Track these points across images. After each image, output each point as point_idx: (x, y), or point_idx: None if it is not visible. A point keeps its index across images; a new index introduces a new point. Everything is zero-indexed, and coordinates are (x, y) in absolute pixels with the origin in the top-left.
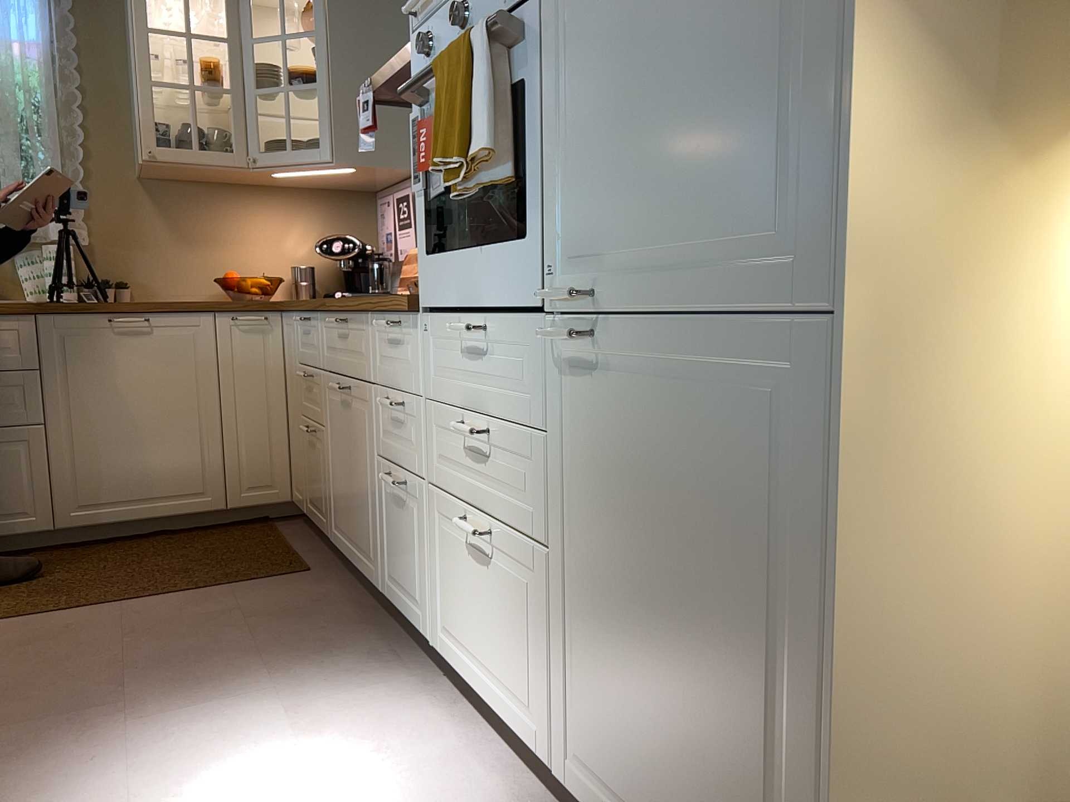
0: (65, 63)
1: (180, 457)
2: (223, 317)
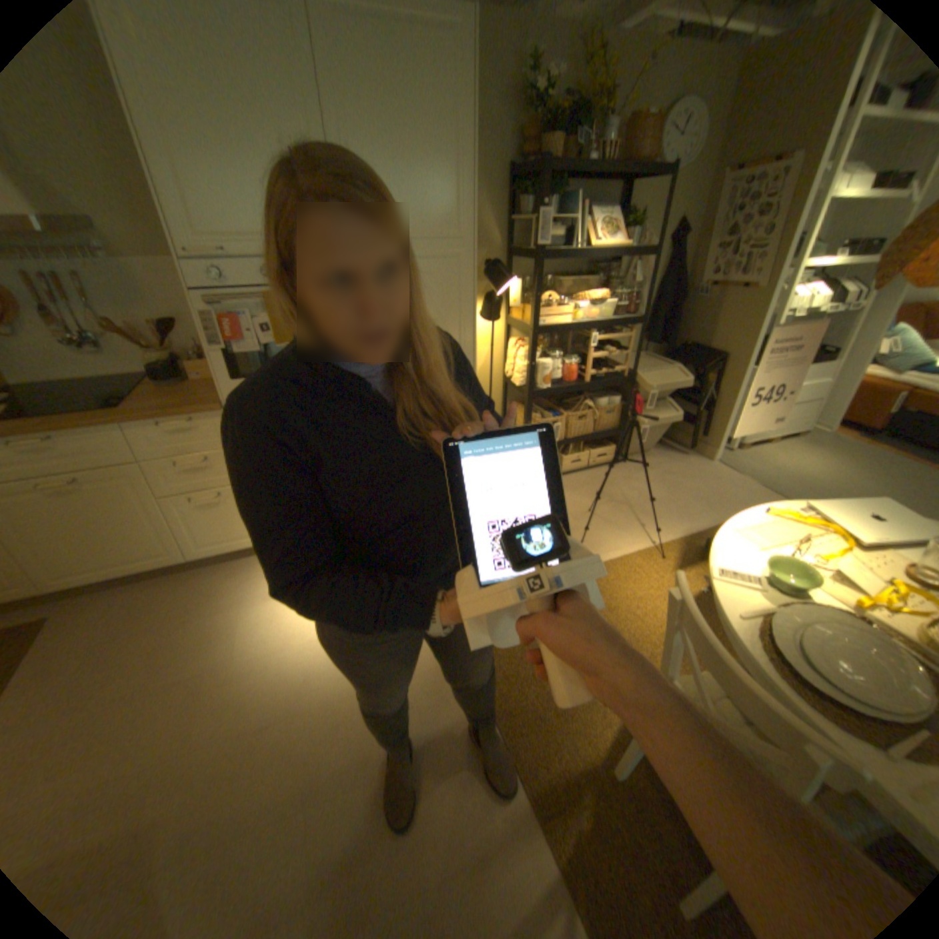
0: None
1: None
2: None
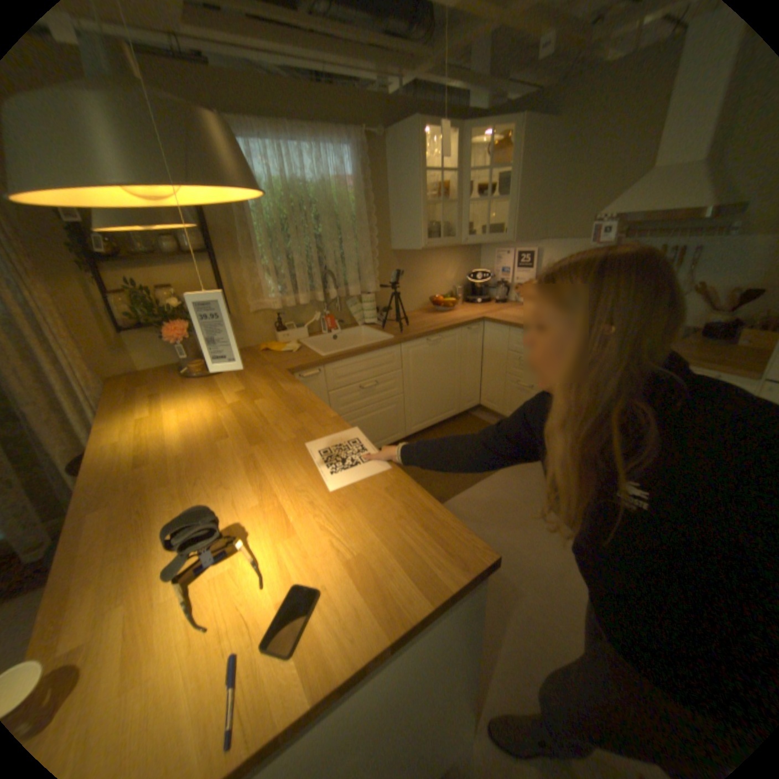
0: (364, 190)
1: (446, 397)
2: (464, 329)
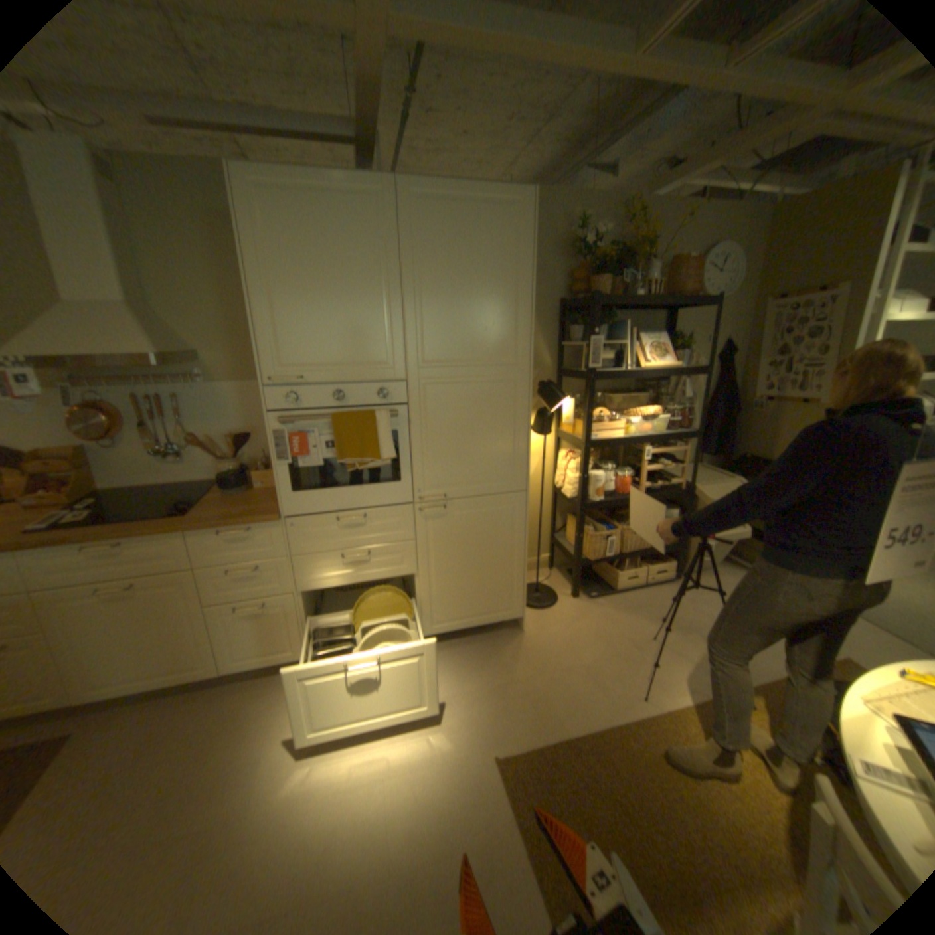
0: None
1: None
2: None
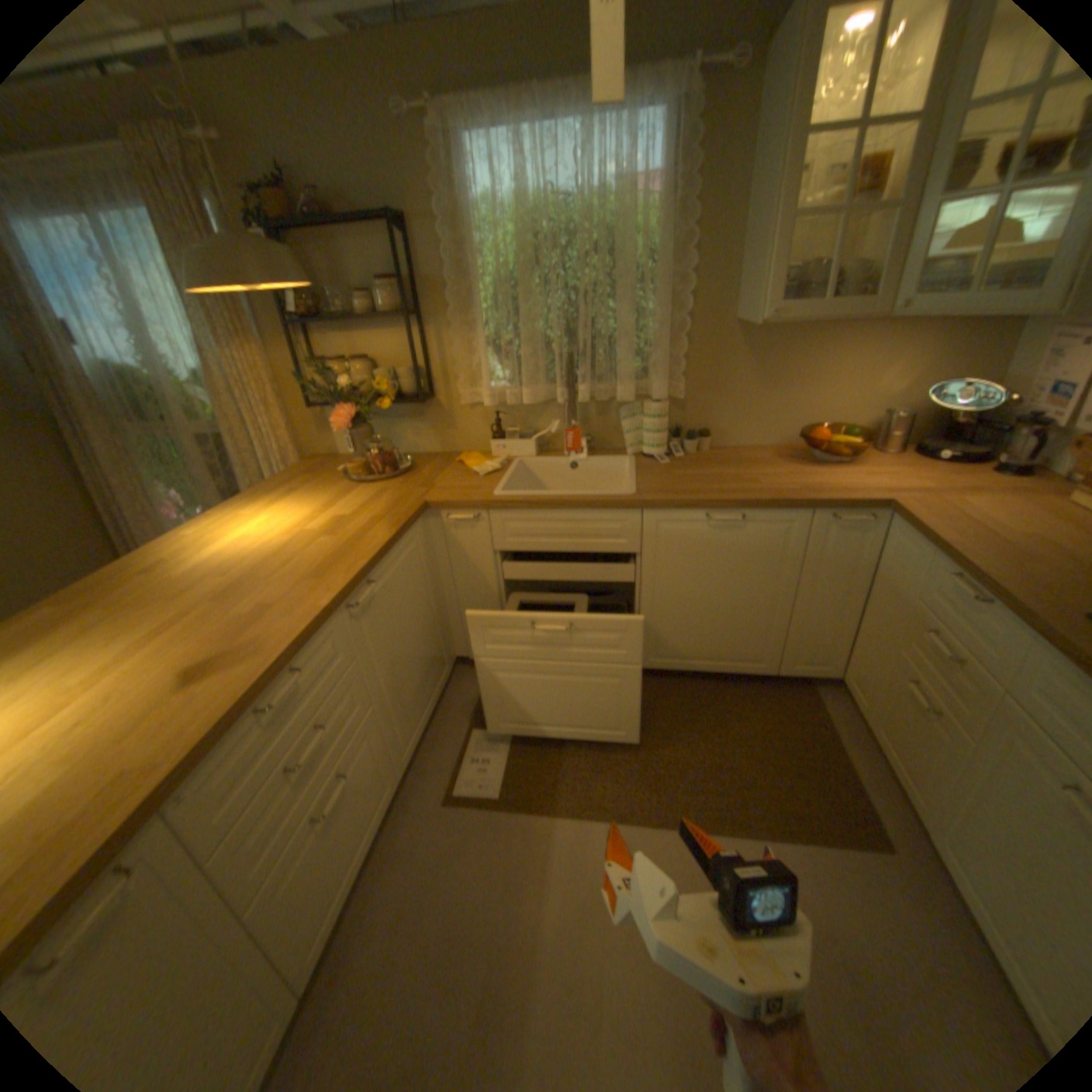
0: (686, 191)
1: (747, 633)
2: (823, 513)
